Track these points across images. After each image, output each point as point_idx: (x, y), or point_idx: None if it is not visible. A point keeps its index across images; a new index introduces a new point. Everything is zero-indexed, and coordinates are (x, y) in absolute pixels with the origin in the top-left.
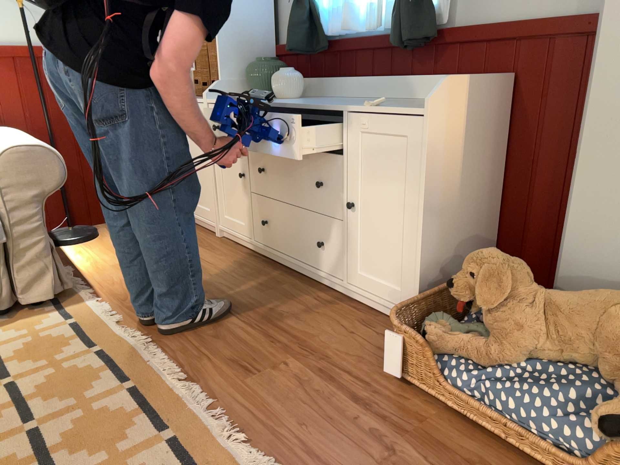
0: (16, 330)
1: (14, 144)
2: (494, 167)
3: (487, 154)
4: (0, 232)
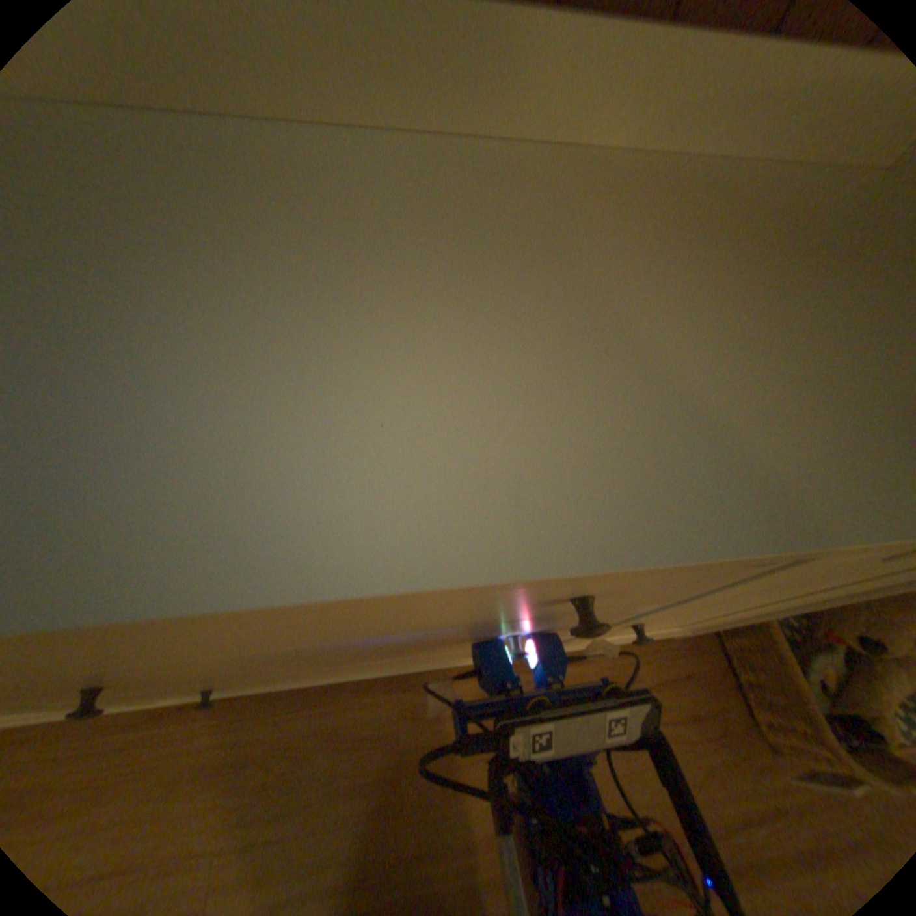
0: None
1: None
2: None
3: None
4: None
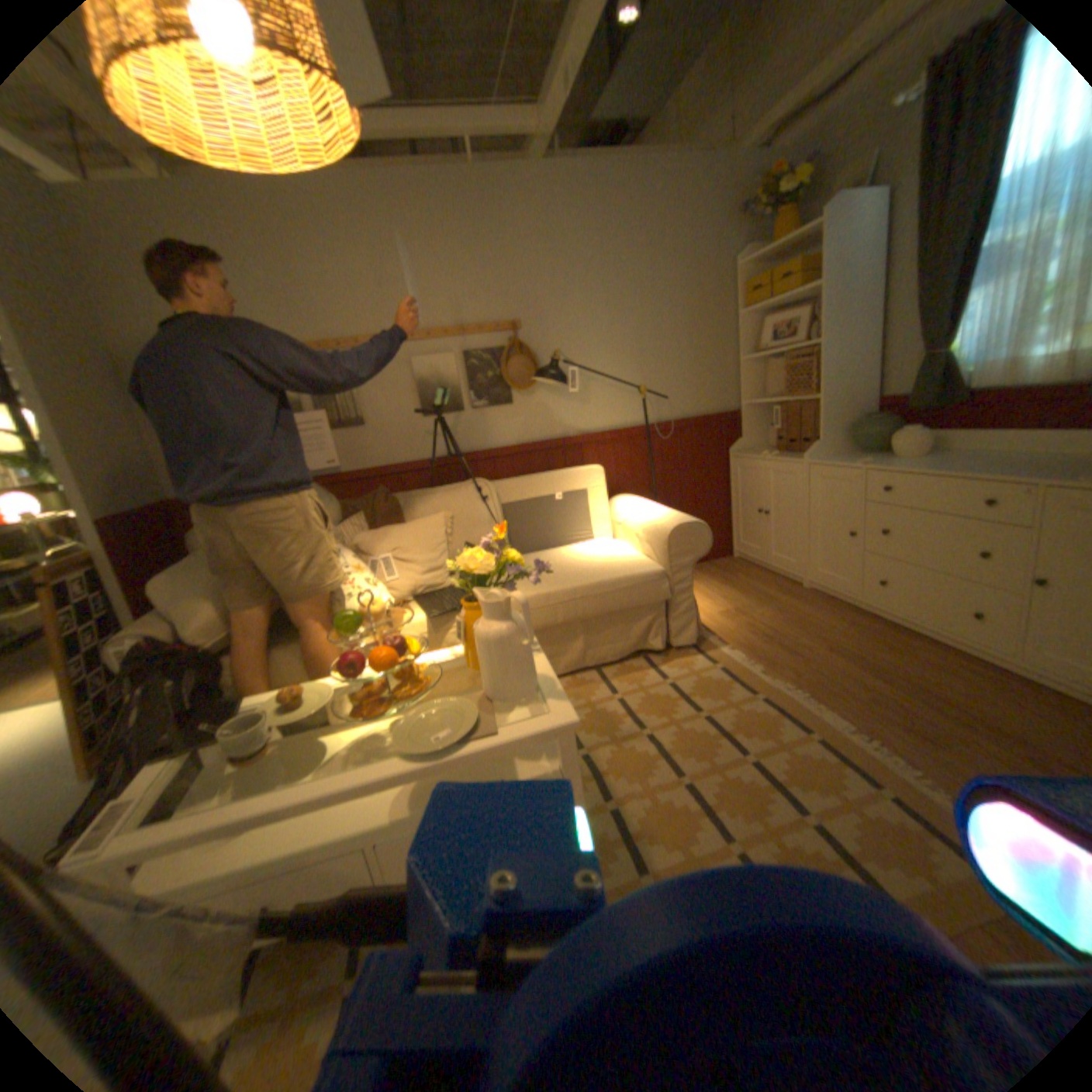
0: (677, 669)
1: (674, 520)
2: None
3: None
4: (666, 590)
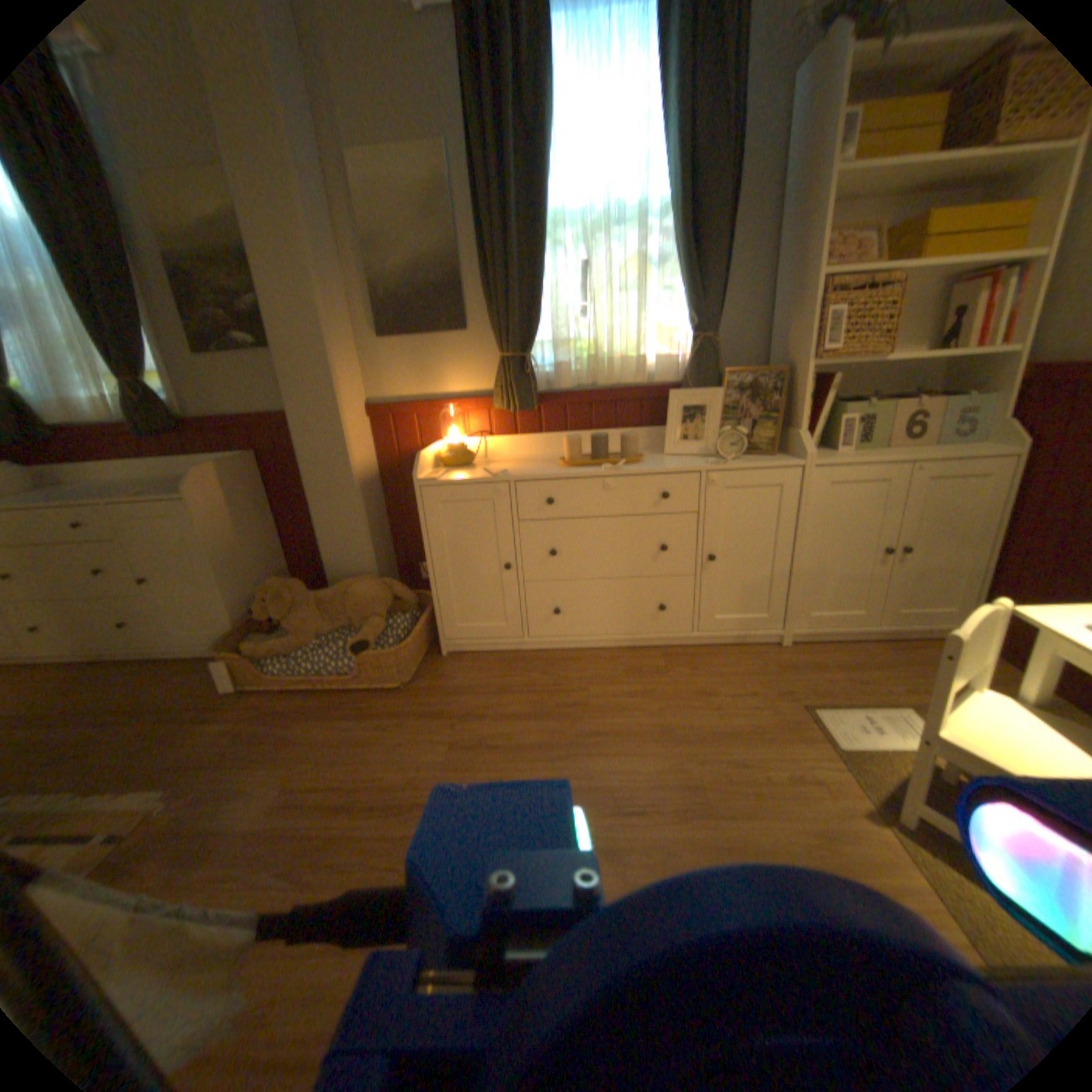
0: None
1: None
2: (265, 518)
3: (256, 511)
4: None
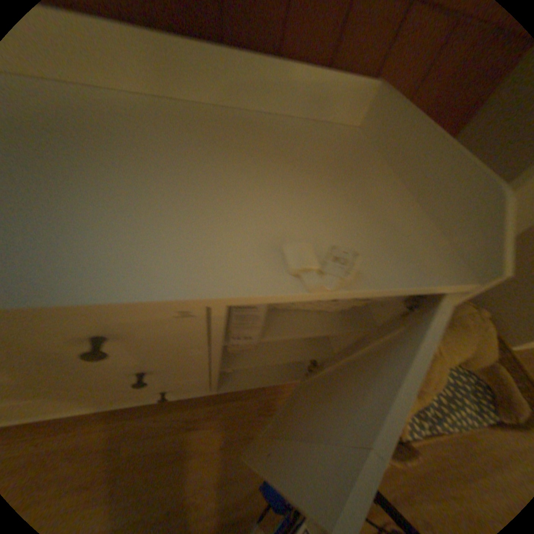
0: None
1: None
2: None
3: None
4: None
